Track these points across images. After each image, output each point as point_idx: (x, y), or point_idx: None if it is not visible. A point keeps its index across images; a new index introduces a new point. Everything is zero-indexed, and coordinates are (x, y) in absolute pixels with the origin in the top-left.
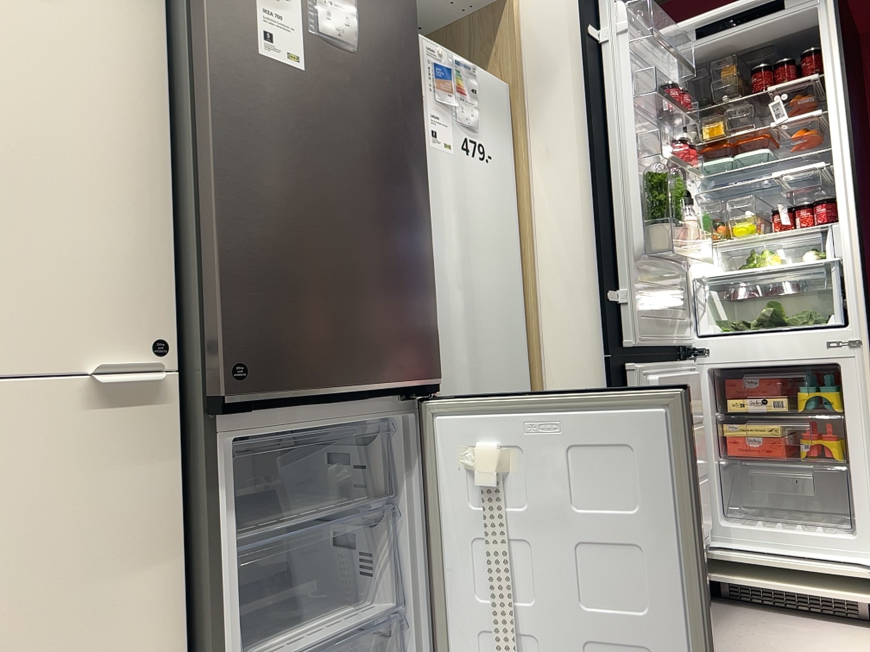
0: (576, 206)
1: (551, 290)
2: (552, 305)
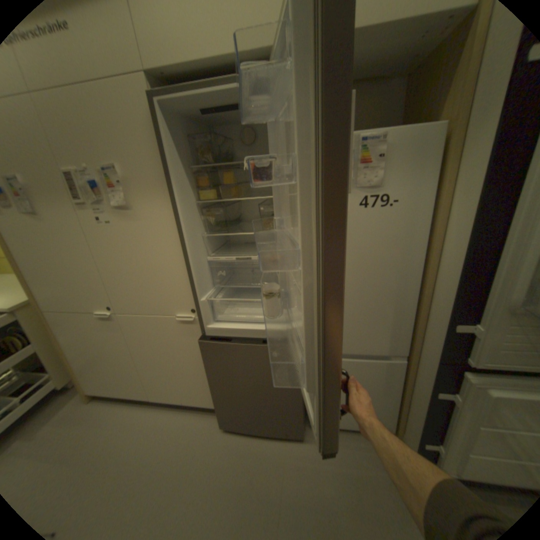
0: (468, 245)
1: (440, 292)
2: (437, 301)
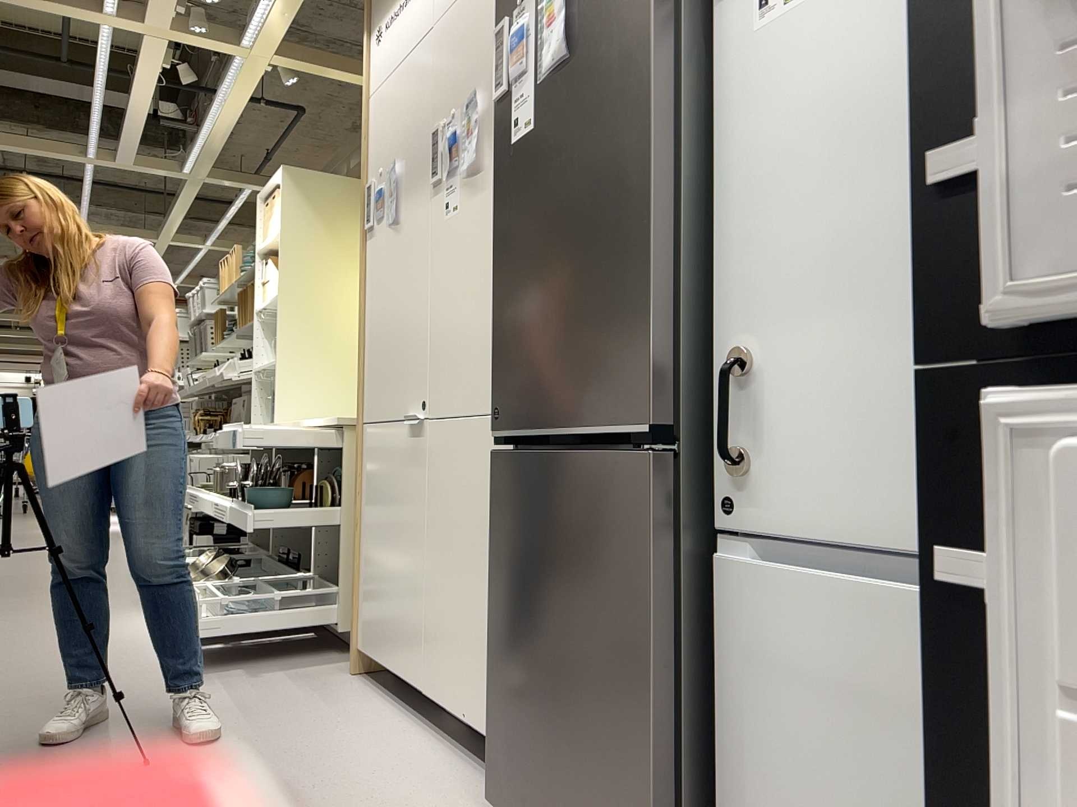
0: None
1: None
2: None
